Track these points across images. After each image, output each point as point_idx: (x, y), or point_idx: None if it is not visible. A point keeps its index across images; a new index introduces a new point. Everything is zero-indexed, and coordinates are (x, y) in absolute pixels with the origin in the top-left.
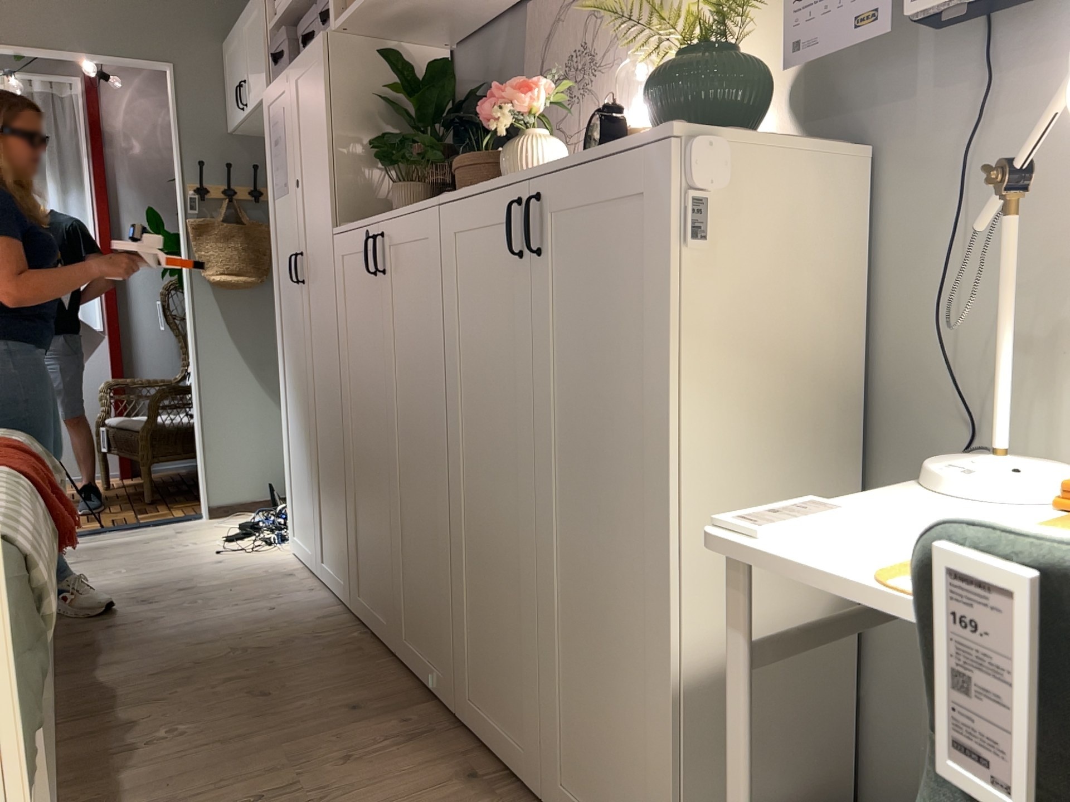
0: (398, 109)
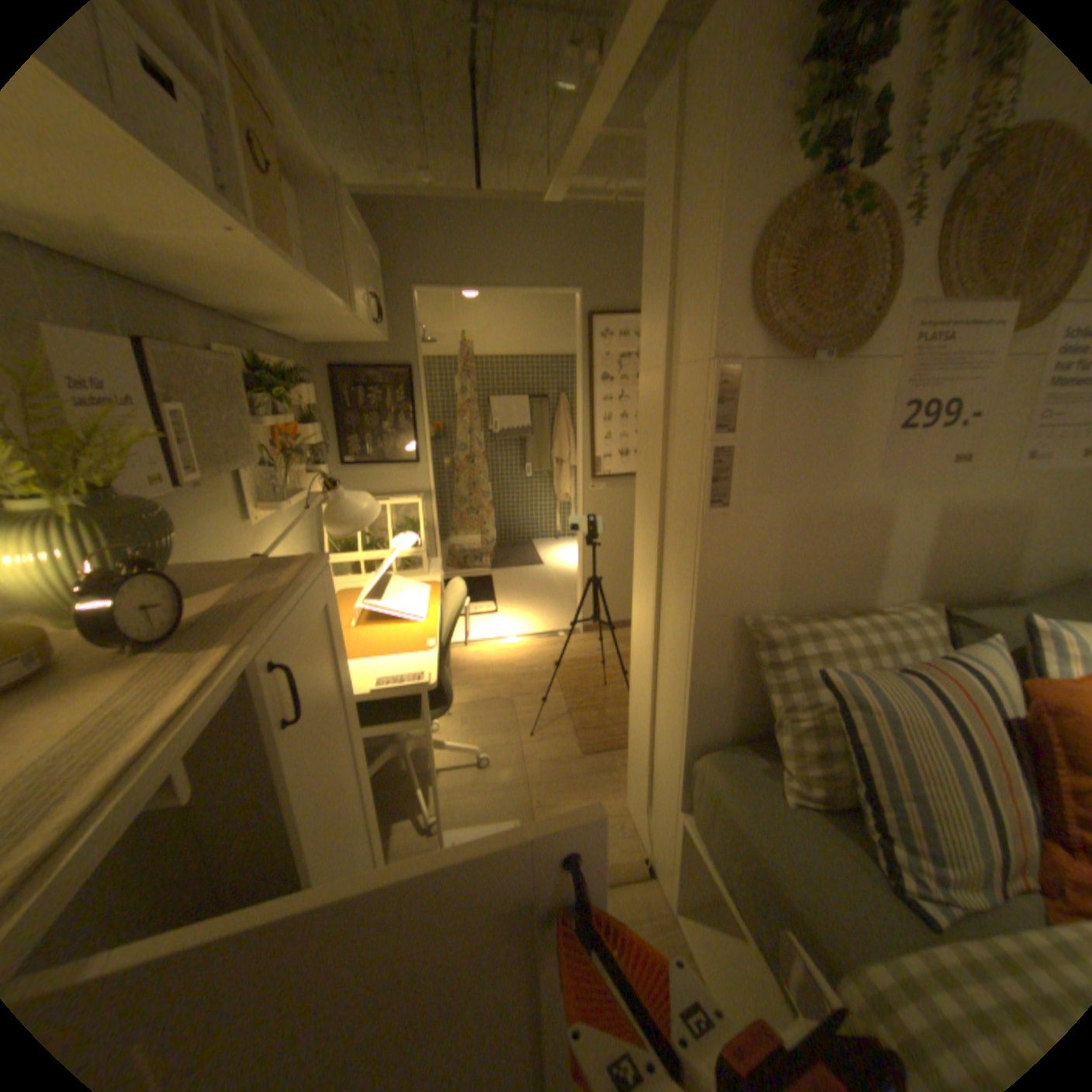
0: None
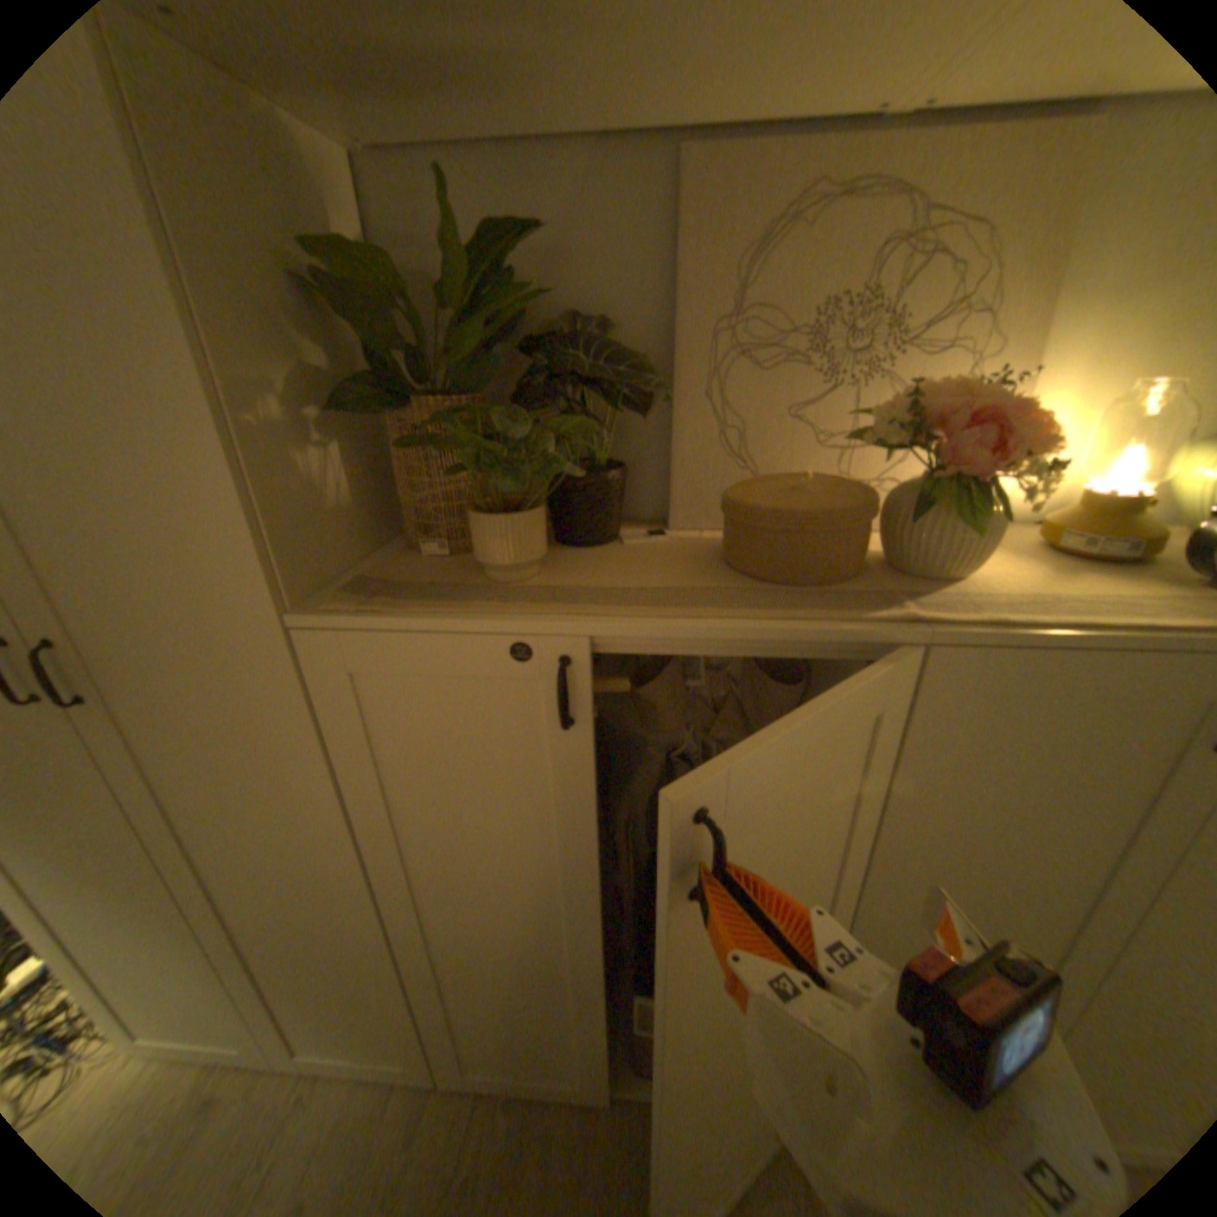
0: (331, 299)
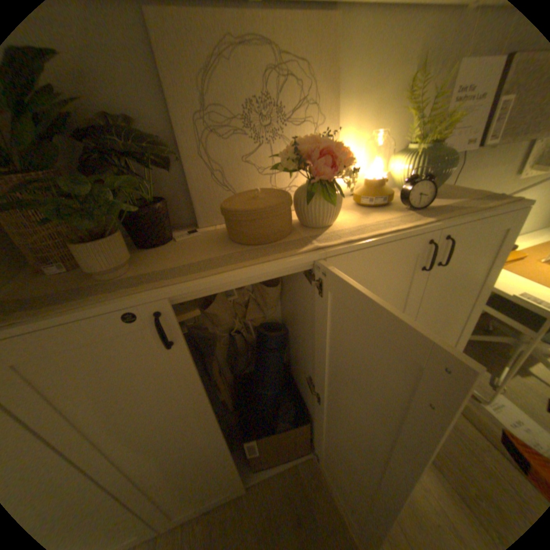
0: None
